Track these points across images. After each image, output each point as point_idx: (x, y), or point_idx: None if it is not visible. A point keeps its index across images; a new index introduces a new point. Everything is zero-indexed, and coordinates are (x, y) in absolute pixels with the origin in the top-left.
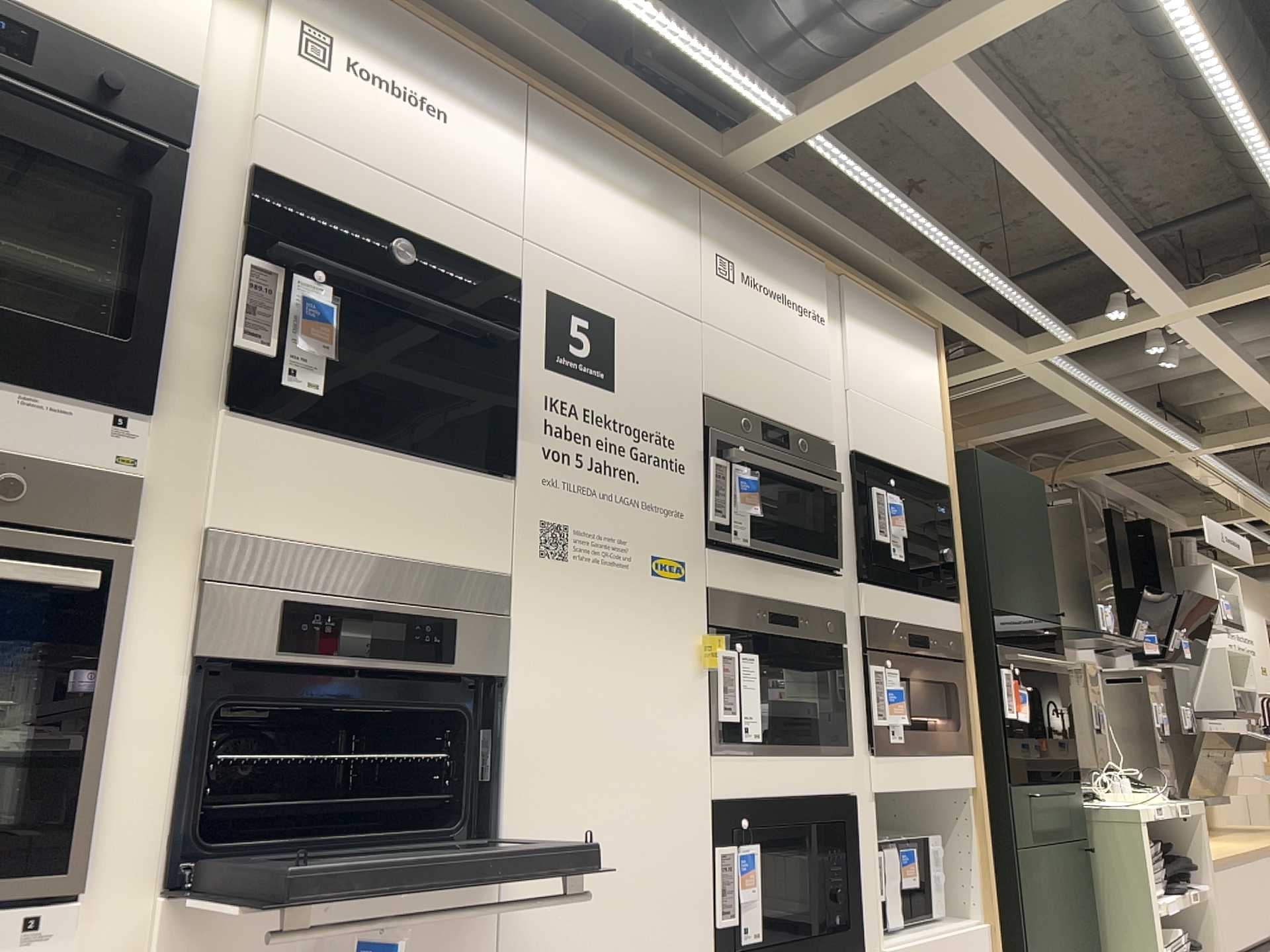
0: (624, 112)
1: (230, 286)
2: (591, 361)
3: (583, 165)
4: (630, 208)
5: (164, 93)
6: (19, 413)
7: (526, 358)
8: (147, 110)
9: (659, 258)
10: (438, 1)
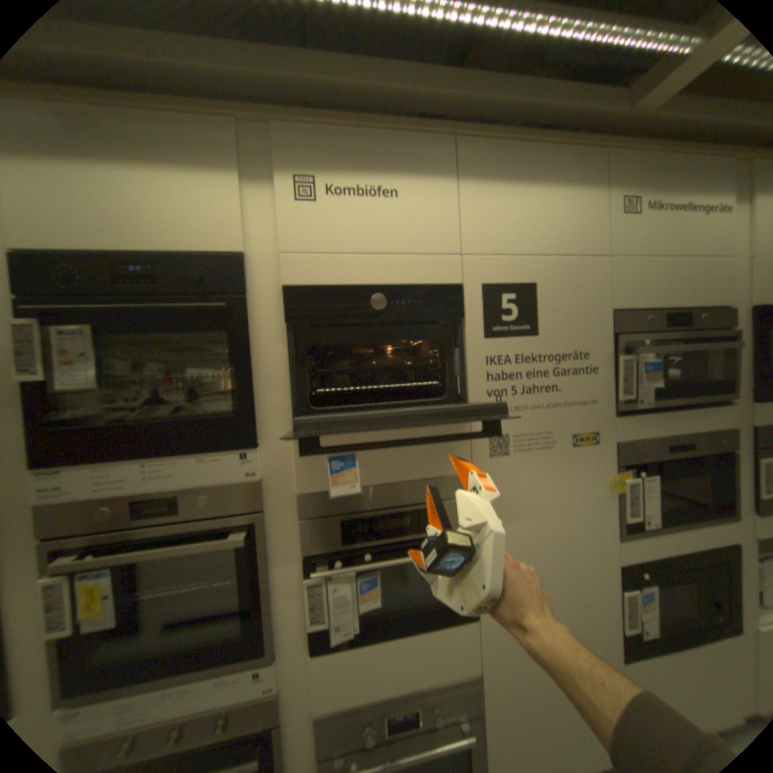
0: (537, 113)
1: (284, 362)
2: (518, 322)
3: (503, 178)
4: (544, 194)
5: (226, 266)
6: (197, 467)
7: (469, 338)
8: (218, 282)
9: (571, 223)
10: (383, 103)
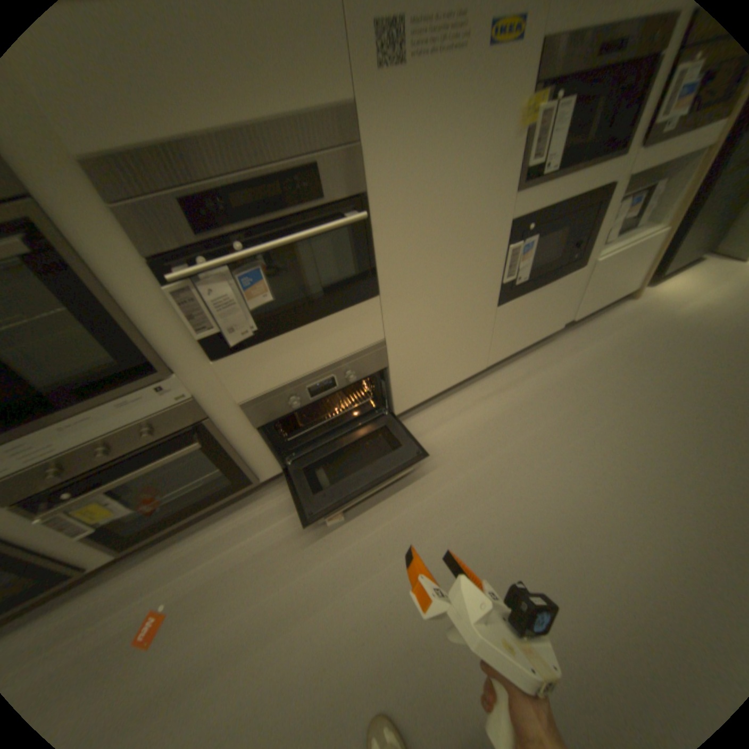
0: None
1: None
2: None
3: None
4: None
5: None
6: None
7: None
8: None
9: None
10: None
